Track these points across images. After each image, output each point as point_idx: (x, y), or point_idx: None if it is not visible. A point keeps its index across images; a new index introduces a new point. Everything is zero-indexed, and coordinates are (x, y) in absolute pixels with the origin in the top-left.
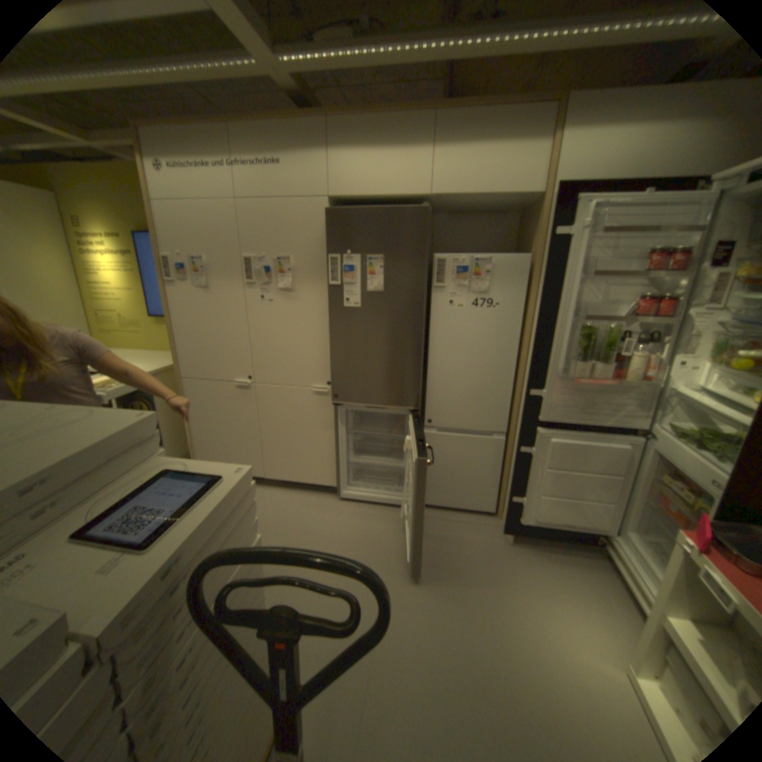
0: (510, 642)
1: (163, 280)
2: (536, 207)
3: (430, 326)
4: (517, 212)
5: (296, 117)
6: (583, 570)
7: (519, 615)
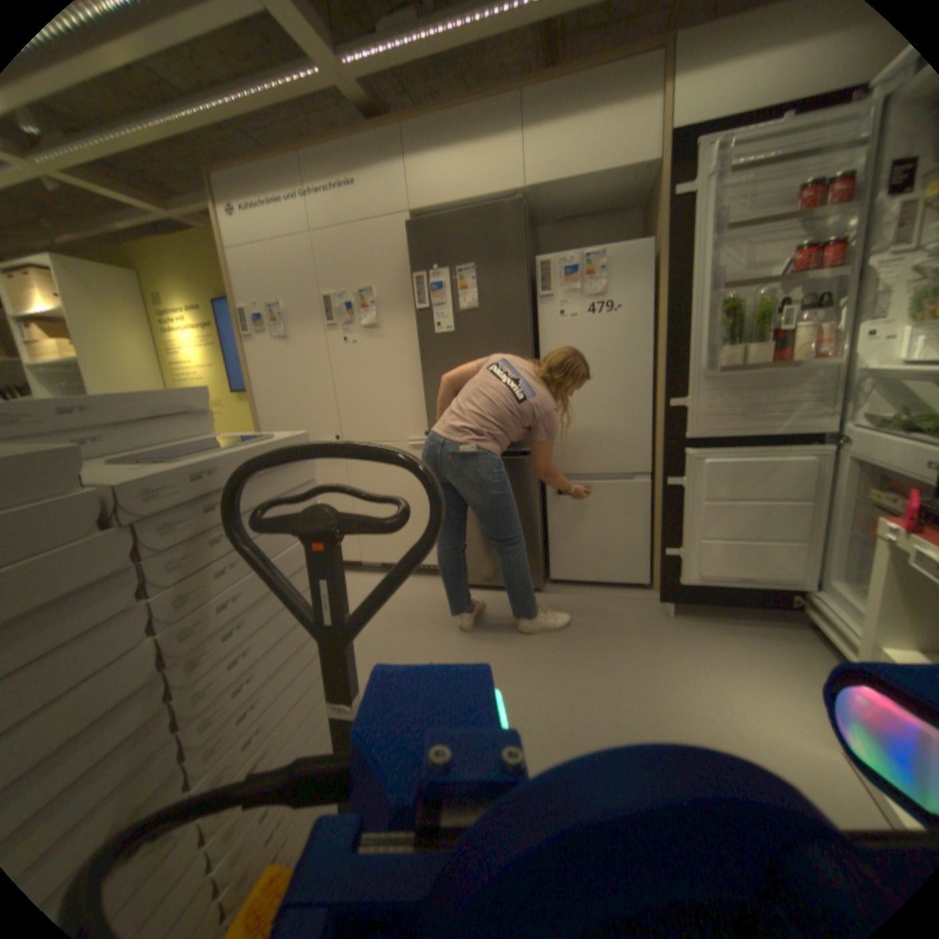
0: (669, 716)
1: (238, 335)
2: (655, 184)
3: (539, 347)
4: (637, 206)
5: (366, 129)
6: (774, 639)
7: (683, 688)
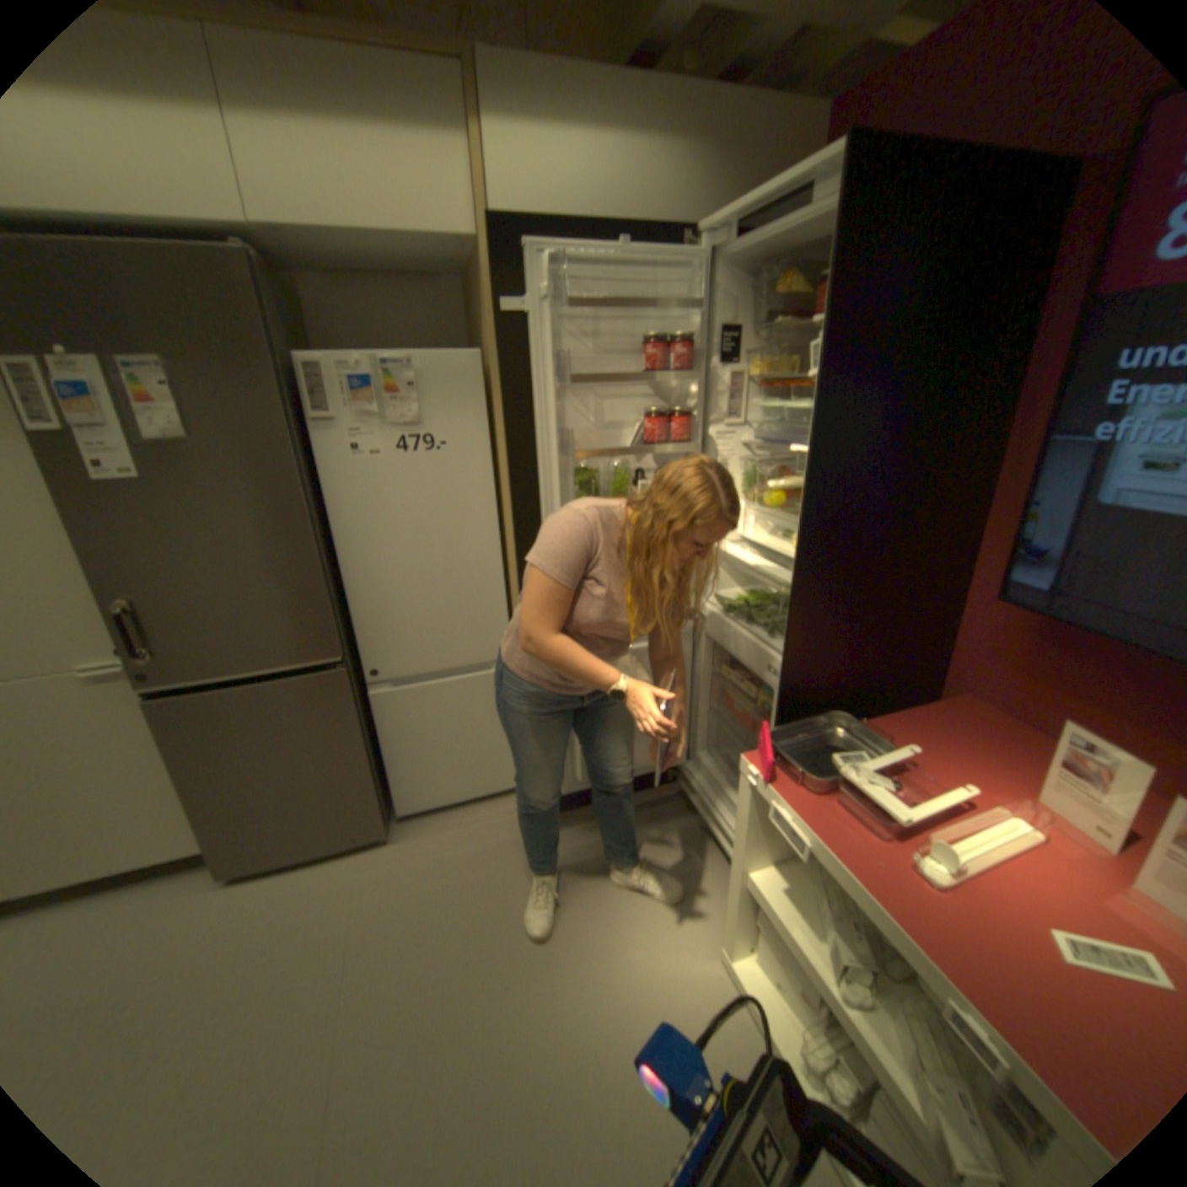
0: (565, 1002)
1: None
2: (474, 265)
3: (327, 498)
4: (454, 276)
5: None
6: (654, 825)
7: (575, 946)
